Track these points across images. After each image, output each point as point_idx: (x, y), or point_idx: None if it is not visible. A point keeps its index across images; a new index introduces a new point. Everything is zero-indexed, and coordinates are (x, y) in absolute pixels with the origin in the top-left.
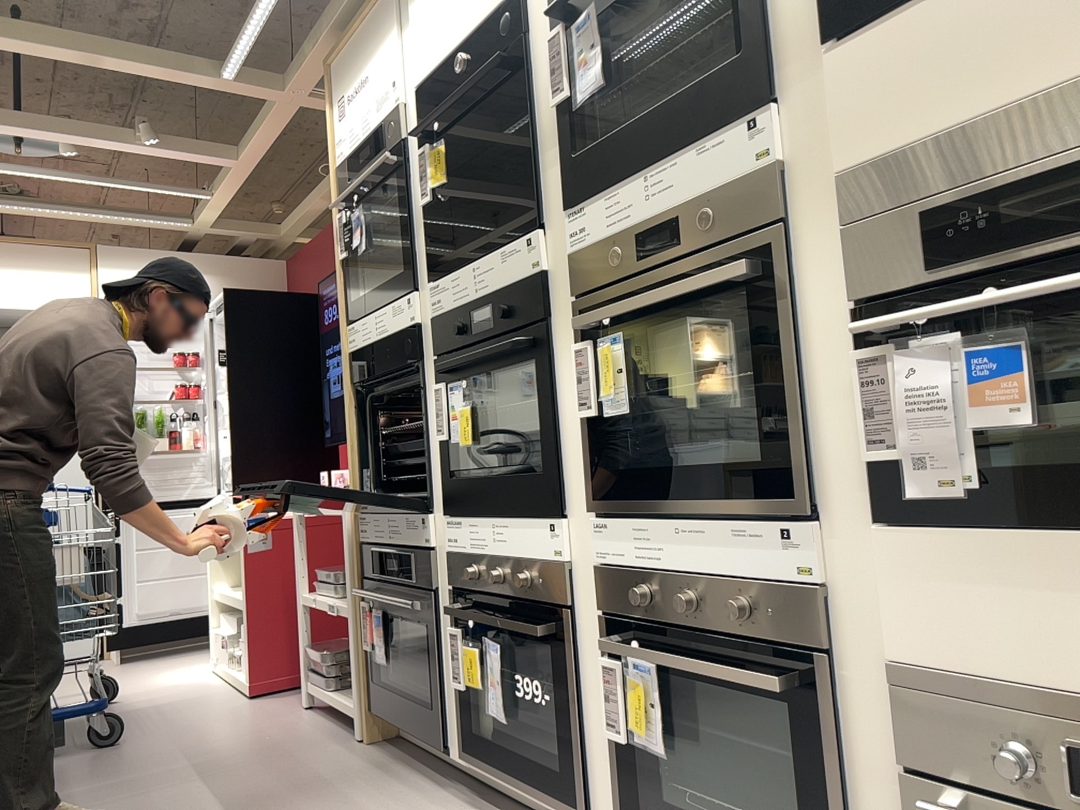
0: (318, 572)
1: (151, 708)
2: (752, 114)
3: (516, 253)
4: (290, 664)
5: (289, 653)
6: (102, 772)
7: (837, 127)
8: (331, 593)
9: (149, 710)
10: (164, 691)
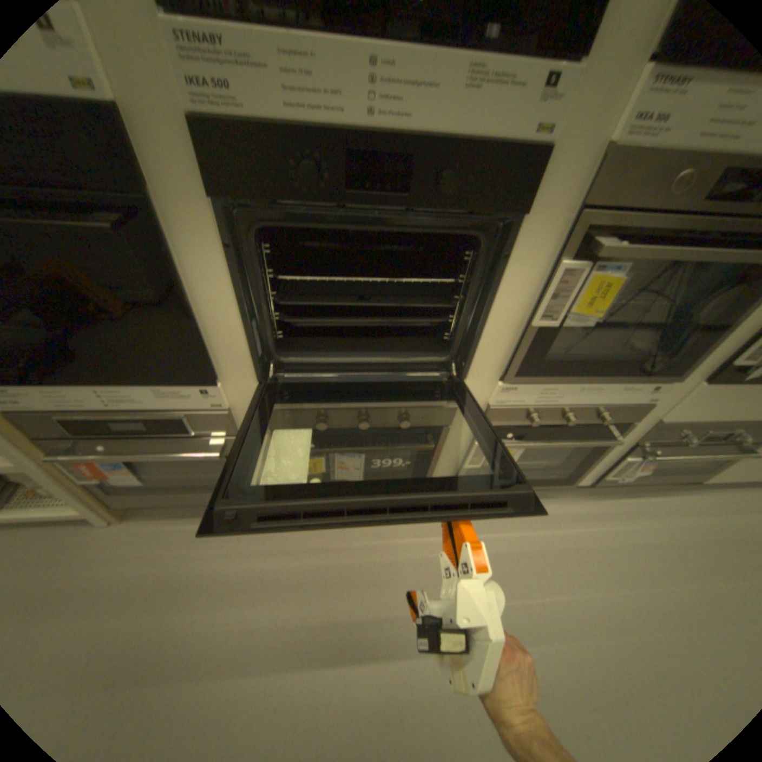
0: None
1: None
2: None
3: (517, 85)
4: None
5: None
6: None
7: None
8: None
9: None
10: None
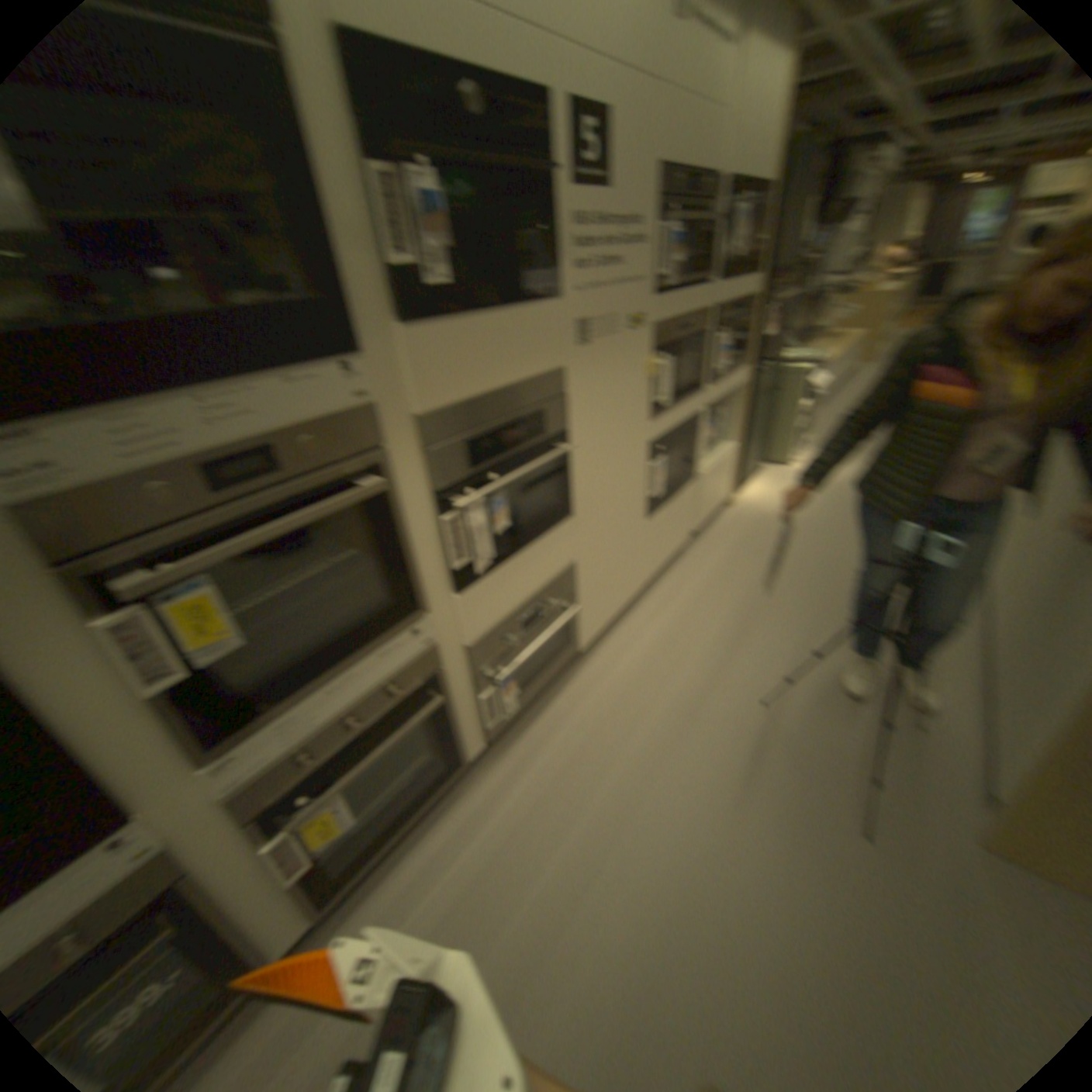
0: None
1: None
2: (336, 356)
3: None
4: None
5: None
6: None
7: (409, 384)
8: None
9: None
10: None
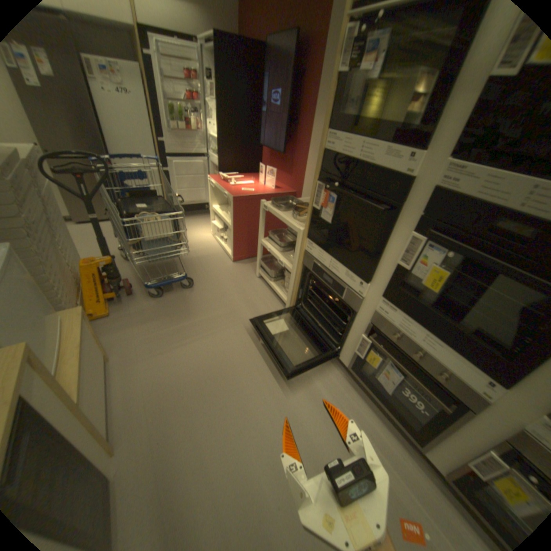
0: (271, 236)
1: (197, 261)
2: None
3: None
4: (248, 252)
5: (248, 249)
6: (192, 311)
7: None
8: (276, 247)
9: (197, 263)
10: (198, 248)
